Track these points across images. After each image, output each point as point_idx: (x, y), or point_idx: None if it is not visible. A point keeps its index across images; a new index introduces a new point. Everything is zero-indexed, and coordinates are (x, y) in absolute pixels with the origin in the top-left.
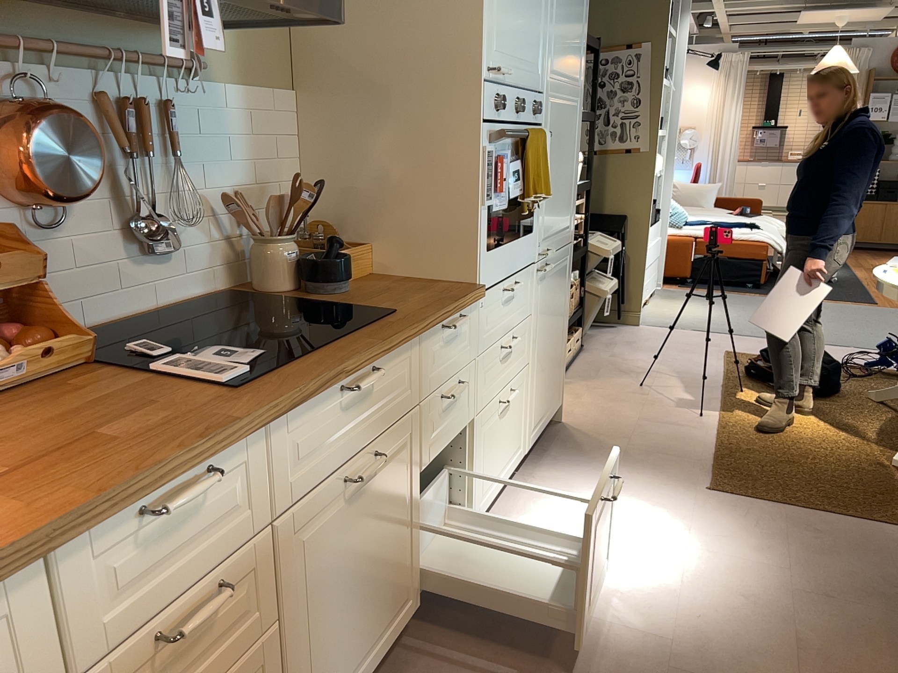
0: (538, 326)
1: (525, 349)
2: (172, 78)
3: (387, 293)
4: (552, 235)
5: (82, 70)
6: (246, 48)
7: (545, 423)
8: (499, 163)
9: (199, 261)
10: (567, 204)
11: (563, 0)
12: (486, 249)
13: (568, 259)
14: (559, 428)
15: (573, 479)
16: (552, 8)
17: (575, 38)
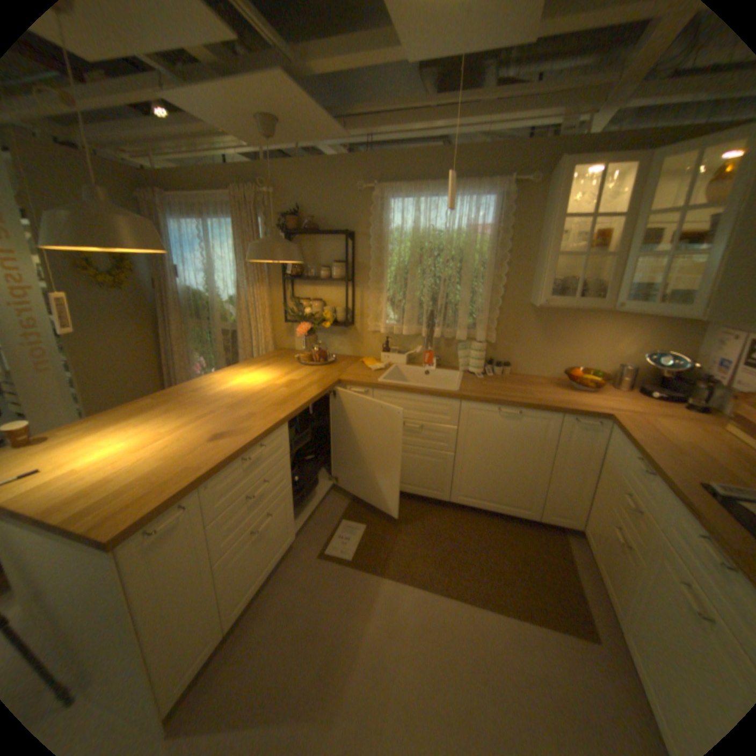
0: None
1: None
2: None
3: None
4: None
5: None
6: None
7: None
8: None
9: None
10: None
11: None
12: None
13: None
14: None
15: None
16: None
17: None
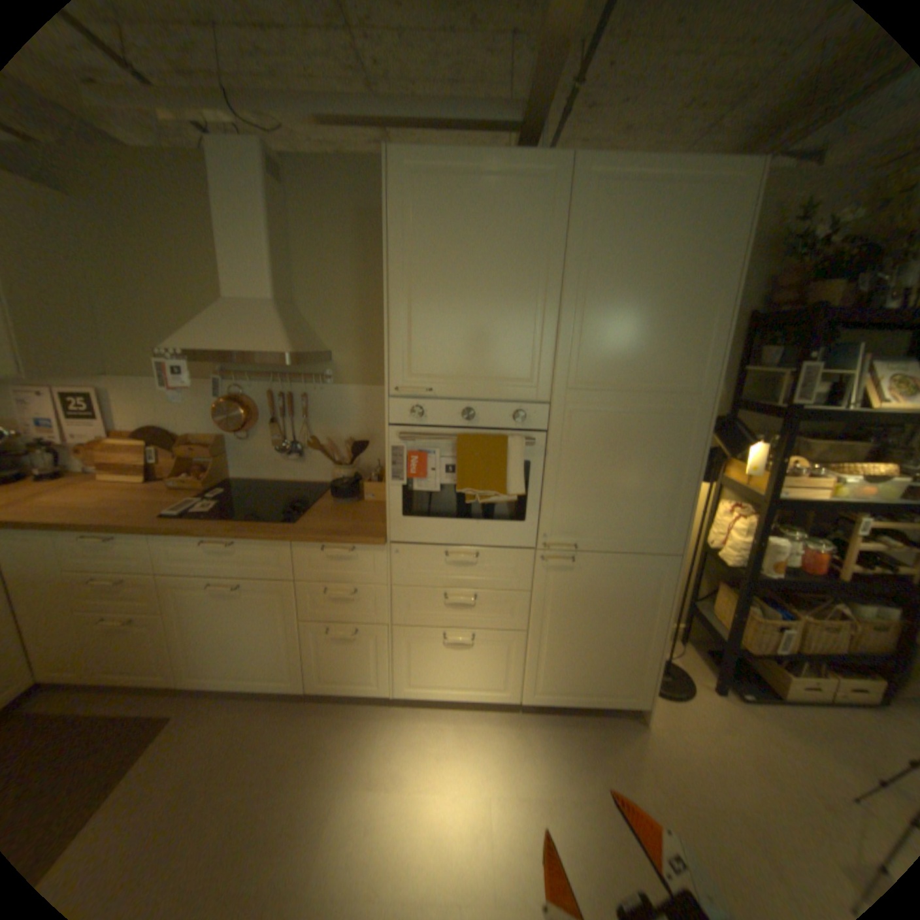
0: (547, 608)
1: (509, 616)
2: (313, 383)
3: (342, 515)
4: (591, 535)
5: (265, 382)
6: (367, 366)
7: (581, 703)
8: (414, 456)
9: (322, 467)
10: (647, 513)
11: (609, 309)
12: (402, 515)
13: (664, 571)
14: (634, 730)
15: (537, 762)
16: (565, 323)
17: (664, 341)
